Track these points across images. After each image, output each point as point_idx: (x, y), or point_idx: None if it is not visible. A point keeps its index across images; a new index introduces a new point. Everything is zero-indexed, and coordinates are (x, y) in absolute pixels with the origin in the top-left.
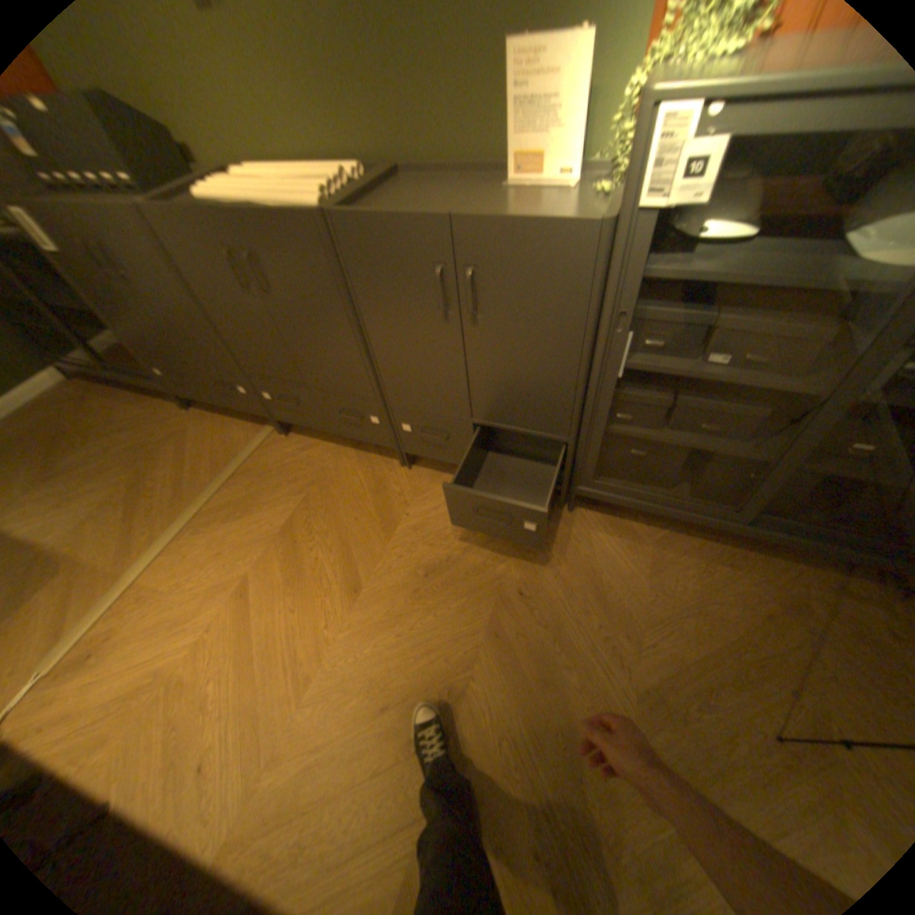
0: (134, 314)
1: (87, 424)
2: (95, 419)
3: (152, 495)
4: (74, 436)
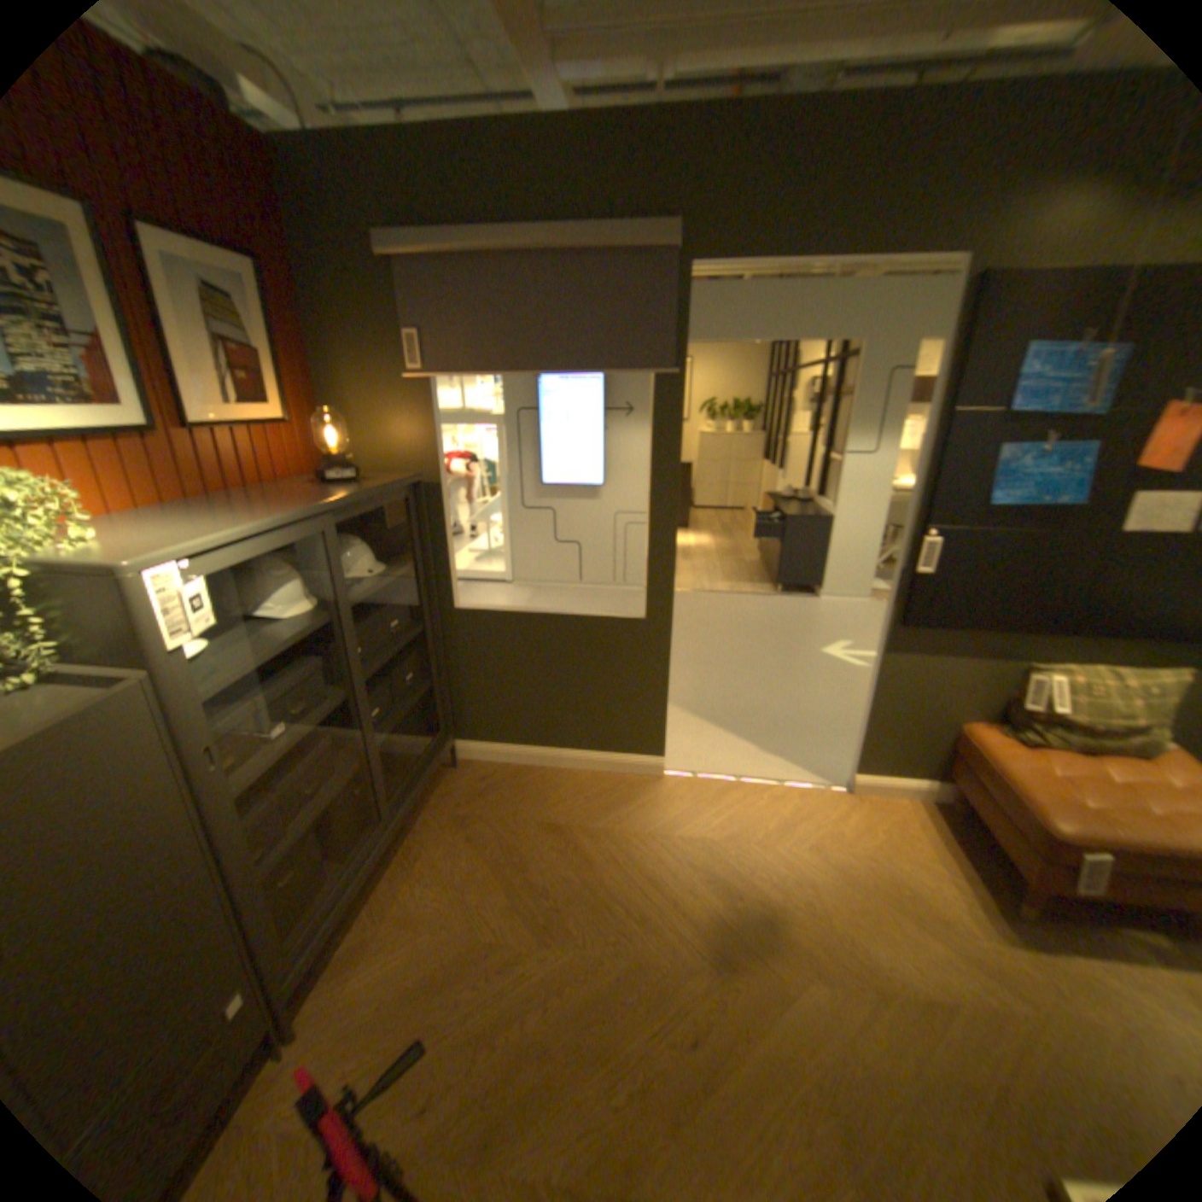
0: None
1: None
2: None
3: None
4: None
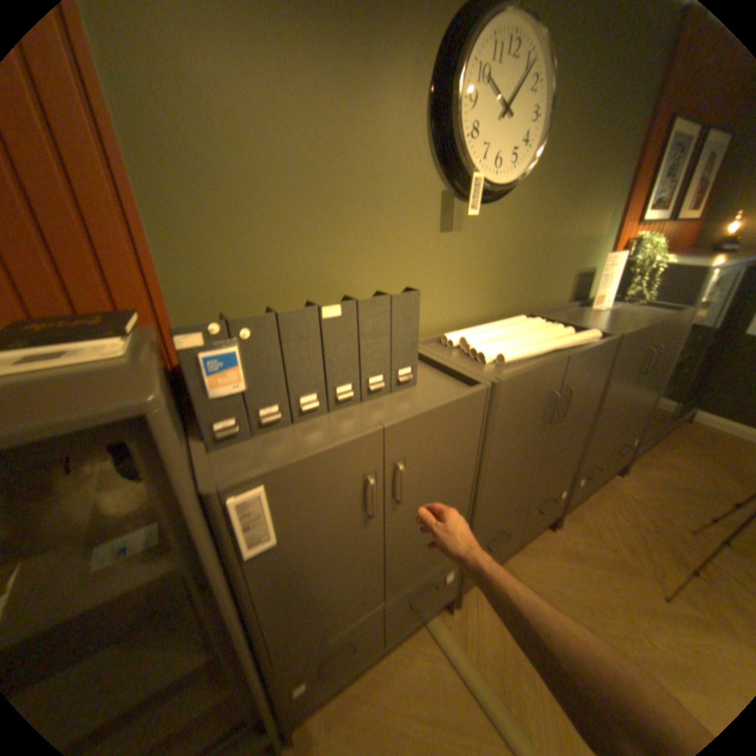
0: (352, 572)
1: None
2: None
3: None
4: None
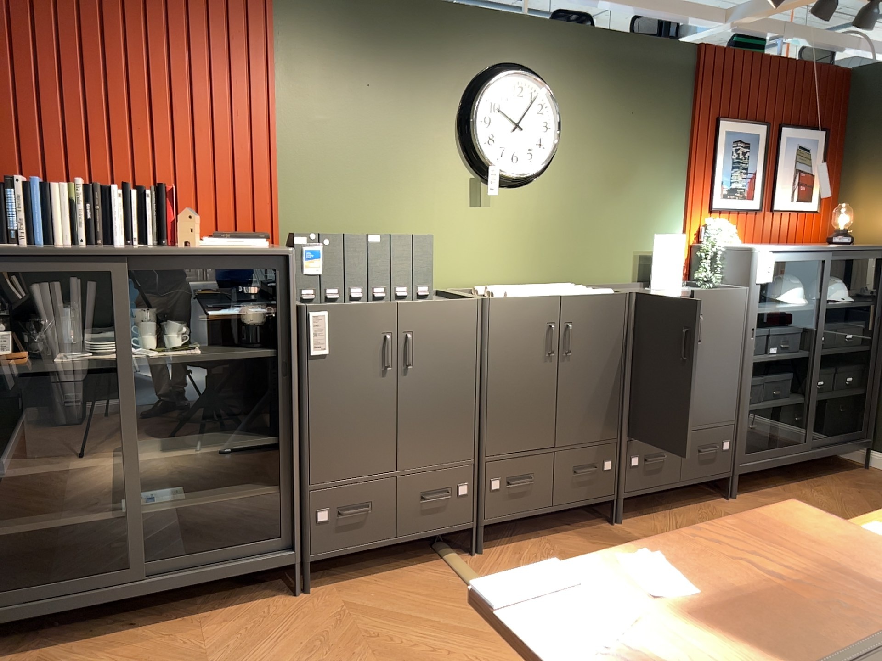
0: (370, 417)
1: None
2: None
3: (441, 655)
4: None
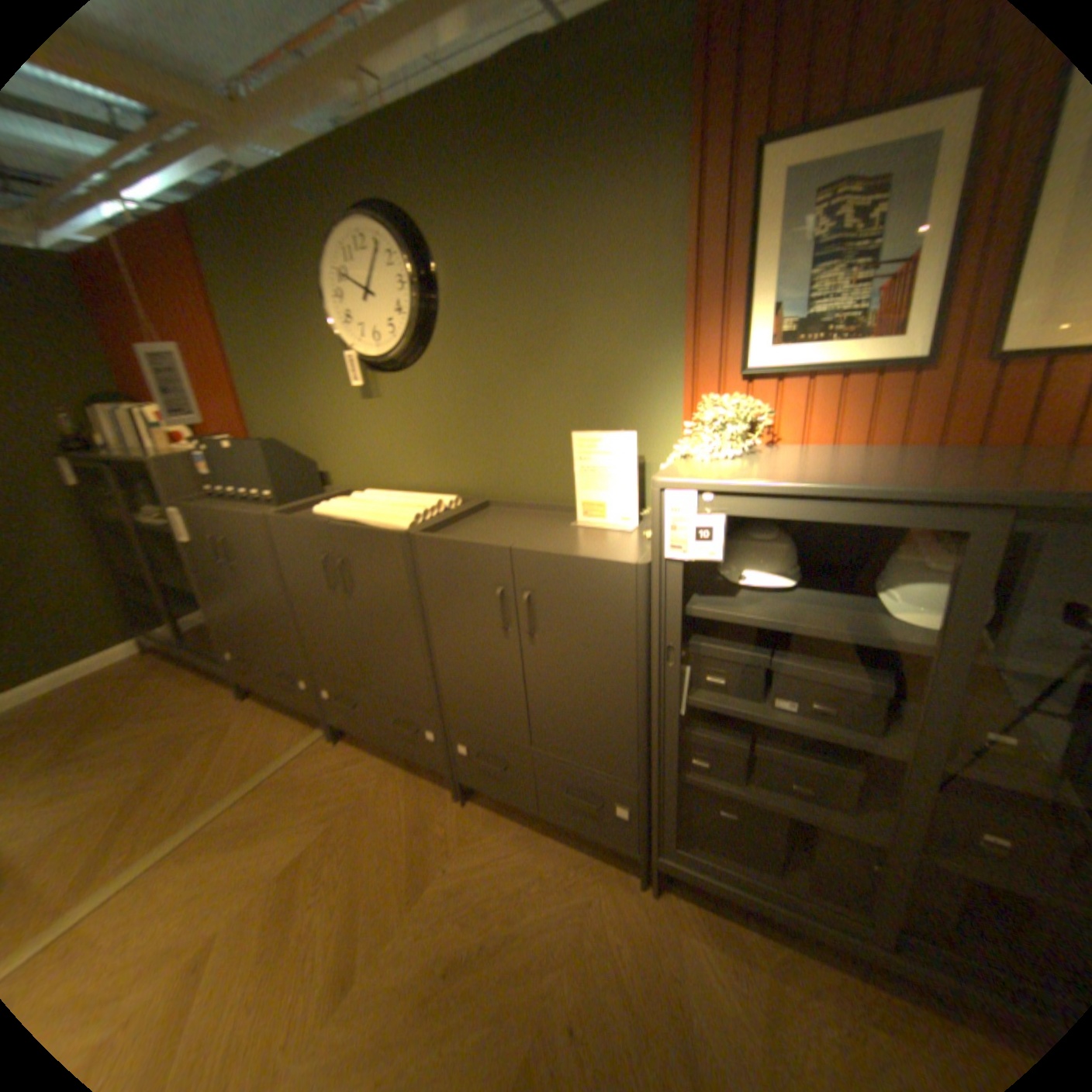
0: (225, 599)
1: (129, 705)
2: (140, 701)
3: (153, 802)
4: (108, 718)
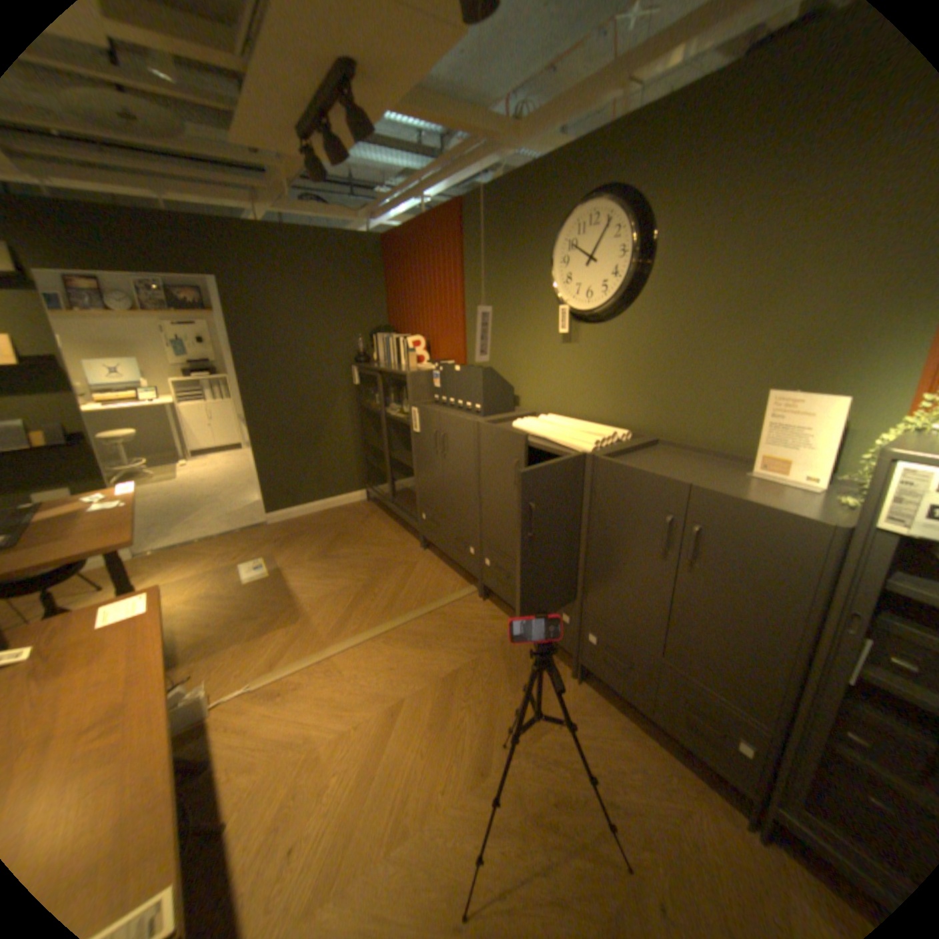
0: (435, 476)
1: (362, 532)
2: (368, 531)
3: (373, 599)
4: (351, 537)
